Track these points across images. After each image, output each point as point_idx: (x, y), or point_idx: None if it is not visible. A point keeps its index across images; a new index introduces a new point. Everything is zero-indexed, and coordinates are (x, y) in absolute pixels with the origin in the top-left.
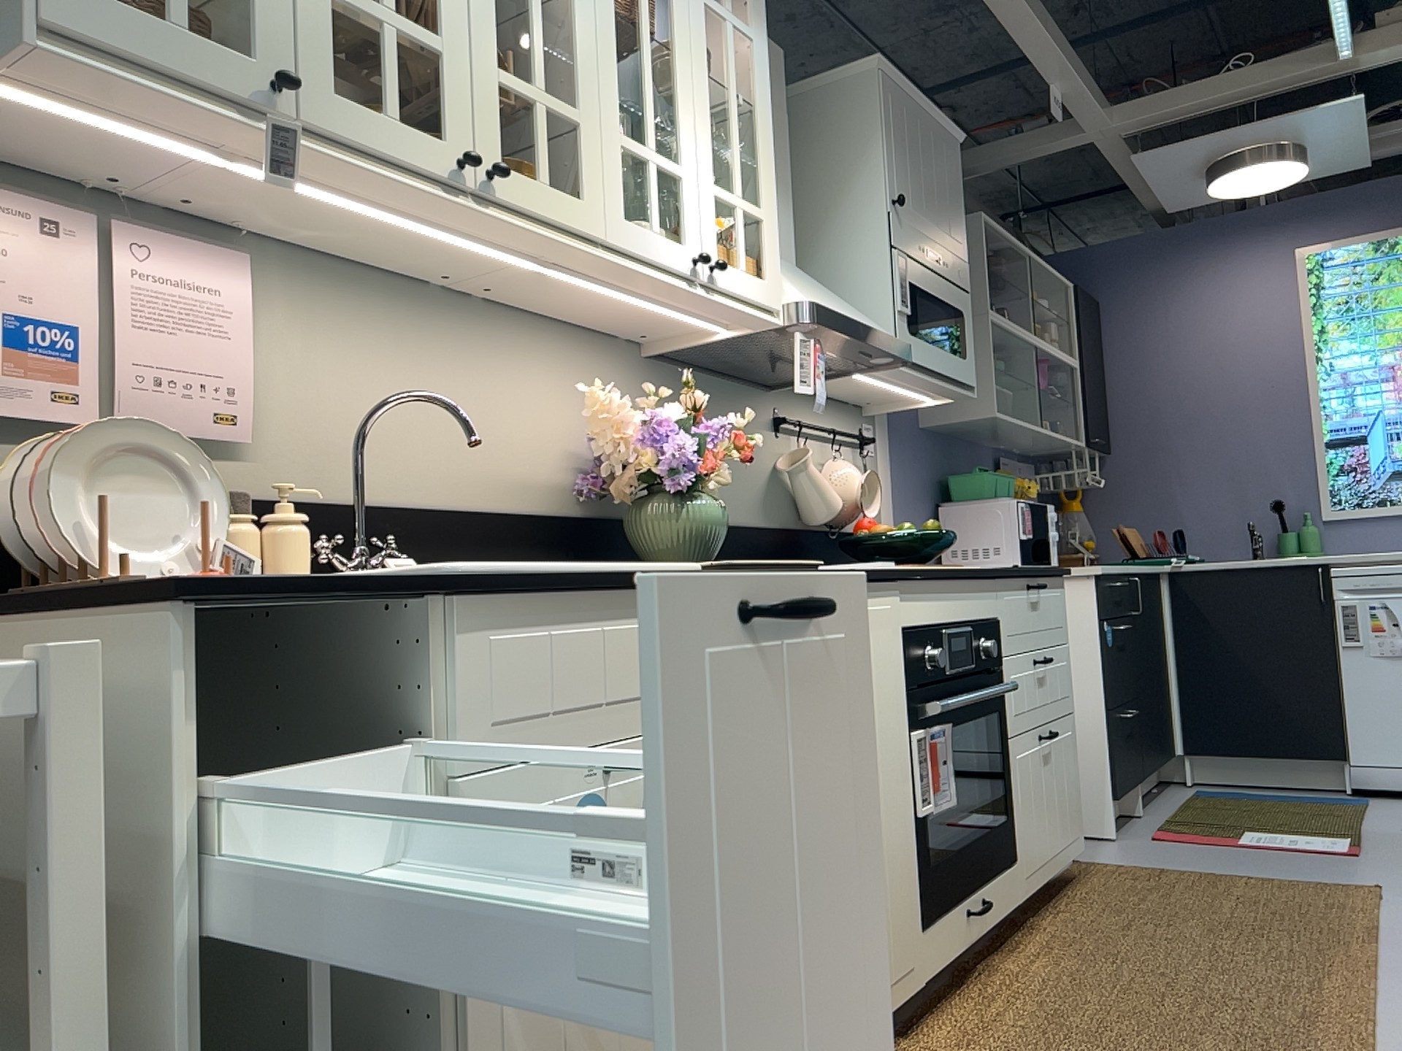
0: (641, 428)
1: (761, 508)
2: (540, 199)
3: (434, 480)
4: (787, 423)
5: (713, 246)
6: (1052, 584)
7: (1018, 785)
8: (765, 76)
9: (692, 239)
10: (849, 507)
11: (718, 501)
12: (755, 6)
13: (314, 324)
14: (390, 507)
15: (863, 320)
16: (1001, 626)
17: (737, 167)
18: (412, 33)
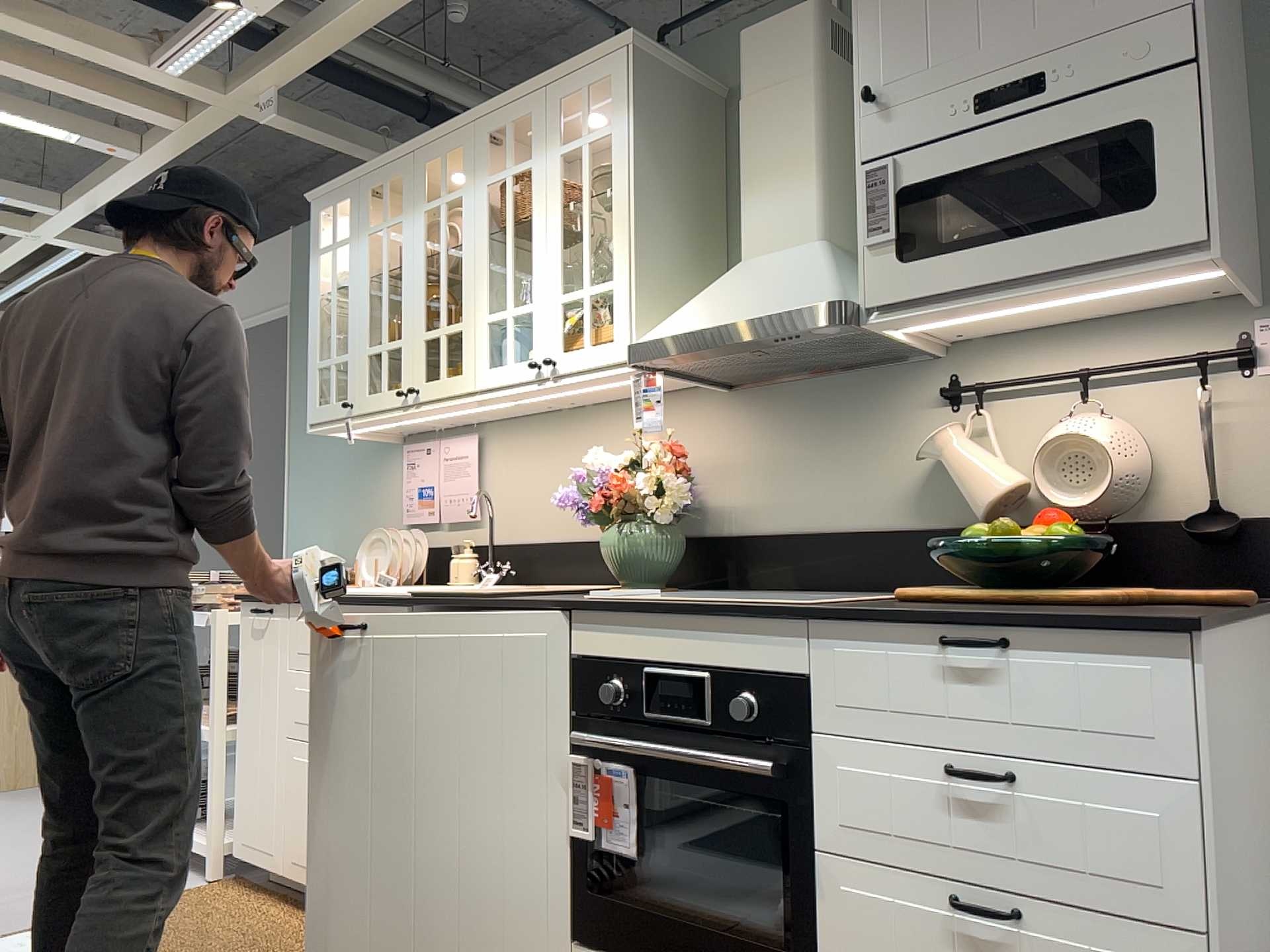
0: (577, 482)
1: (904, 506)
2: (438, 388)
3: (558, 525)
4: (953, 393)
5: (554, 345)
6: (1085, 643)
7: (837, 928)
8: (621, 153)
9: (536, 349)
10: (1052, 491)
11: (641, 528)
12: (613, 100)
13: (507, 453)
14: (534, 543)
15: (751, 309)
16: (813, 687)
17: (584, 262)
18: (390, 347)
